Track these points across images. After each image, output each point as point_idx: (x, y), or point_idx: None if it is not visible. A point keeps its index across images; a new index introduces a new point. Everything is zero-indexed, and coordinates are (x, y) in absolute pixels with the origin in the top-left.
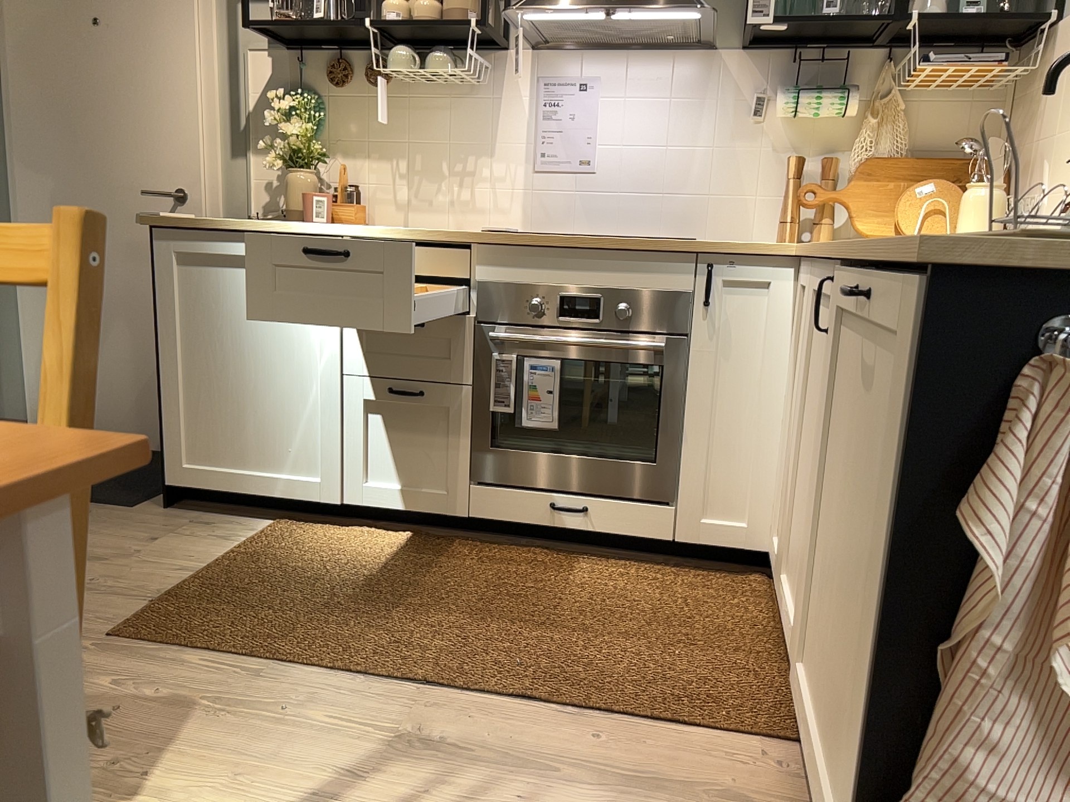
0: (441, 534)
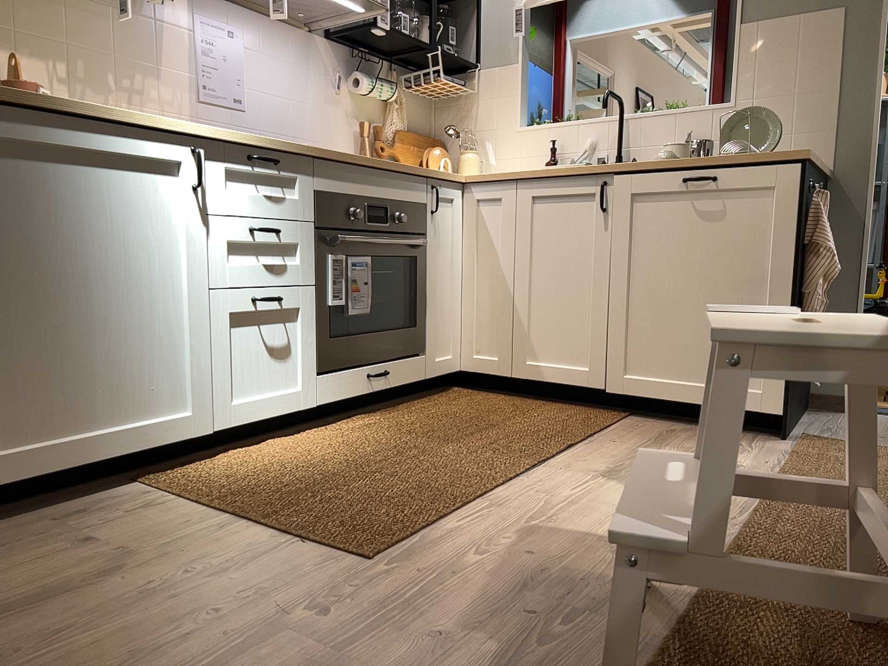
0: (276, 435)
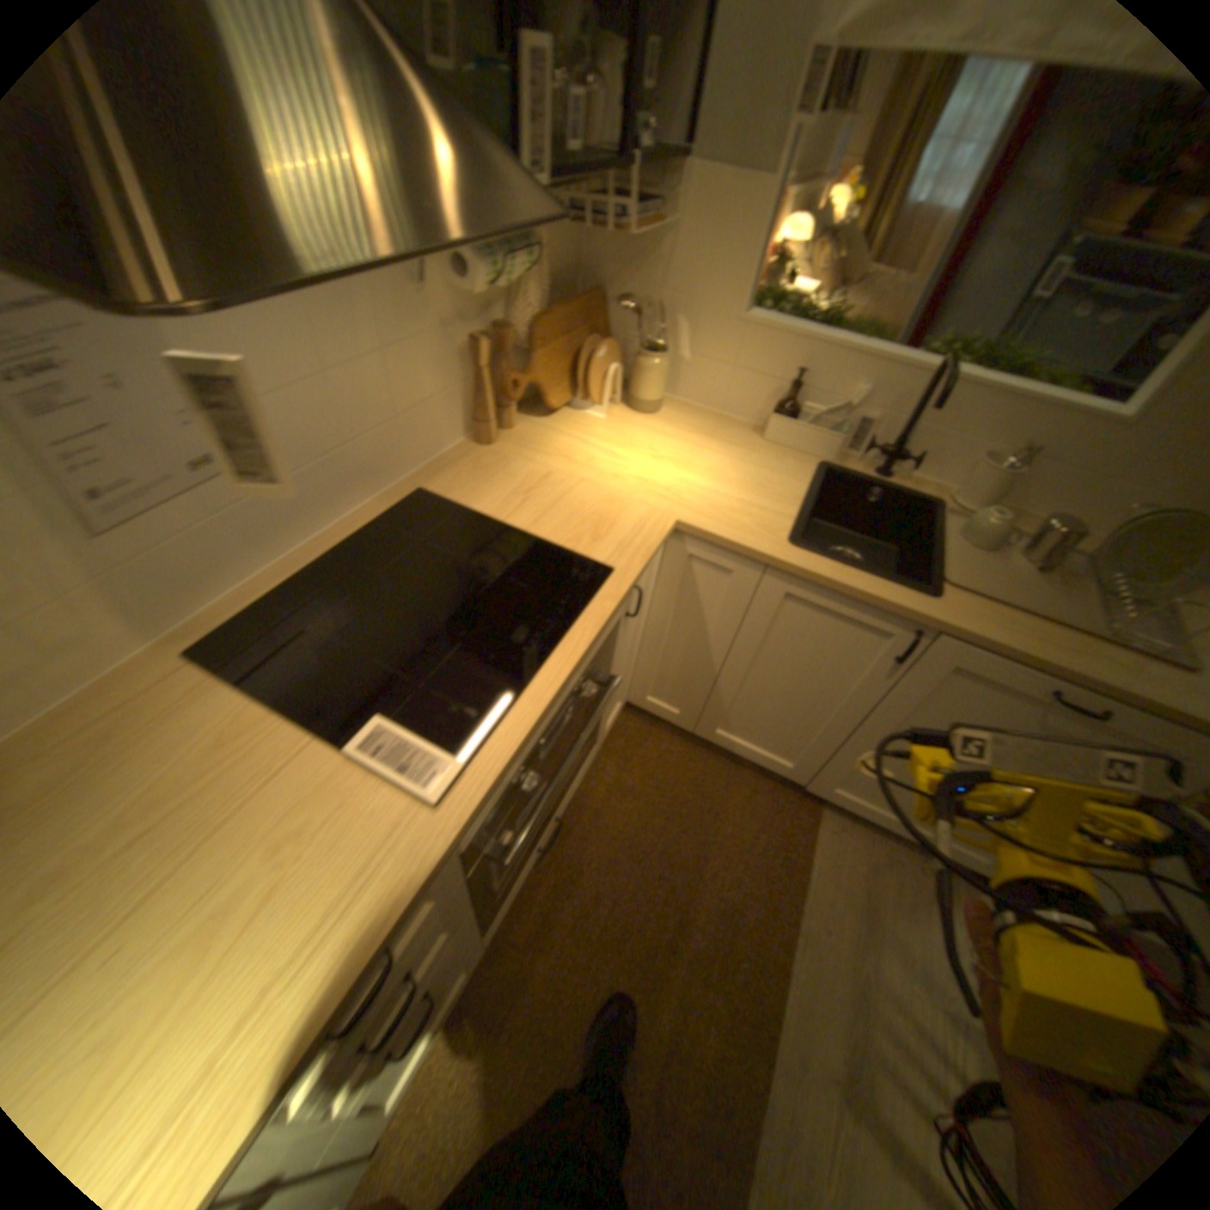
0: None
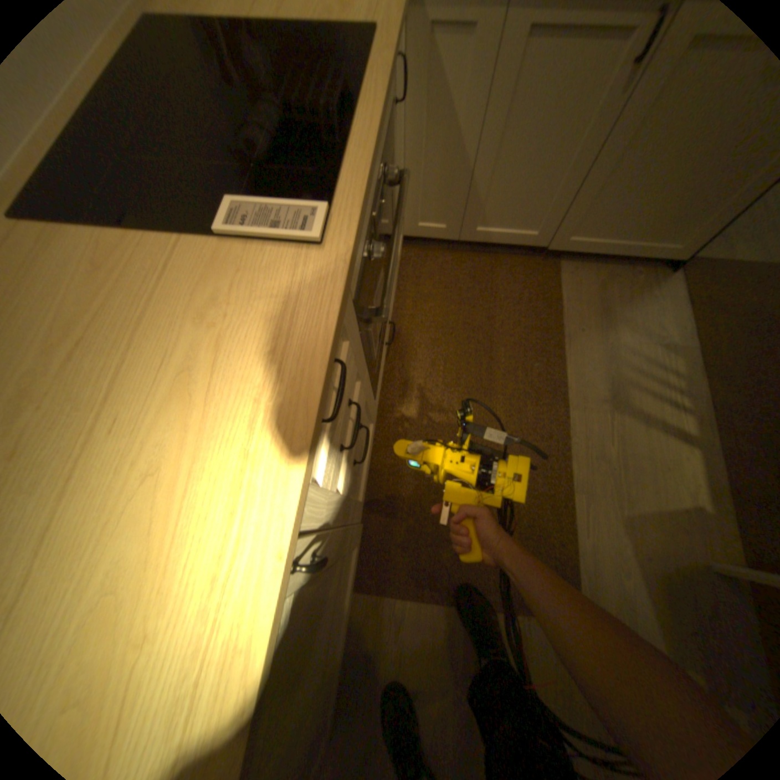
0: None
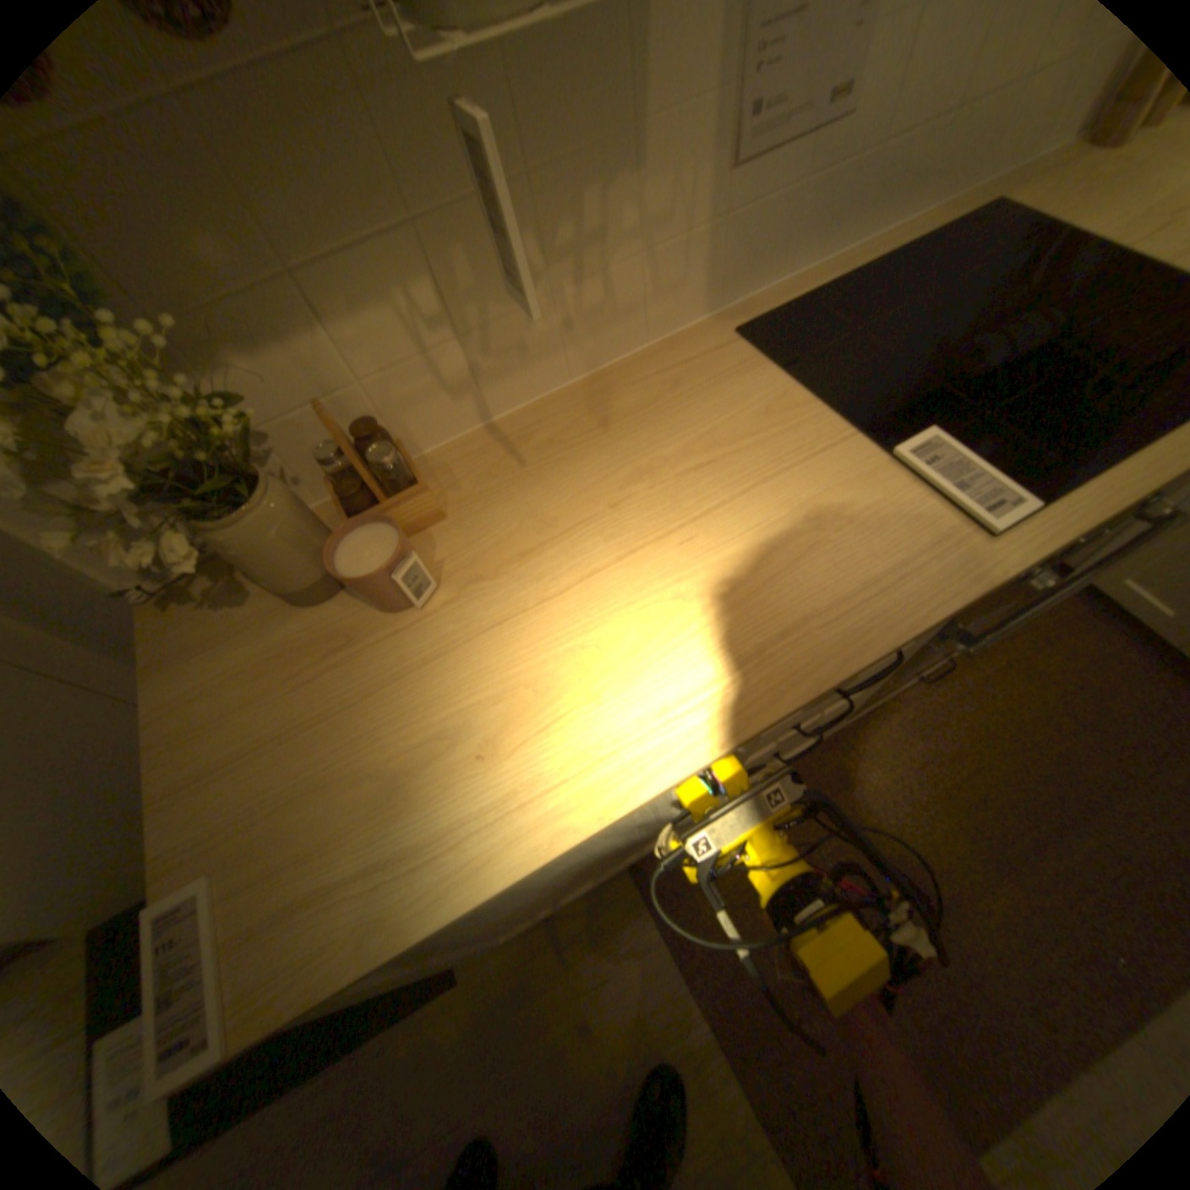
0: None
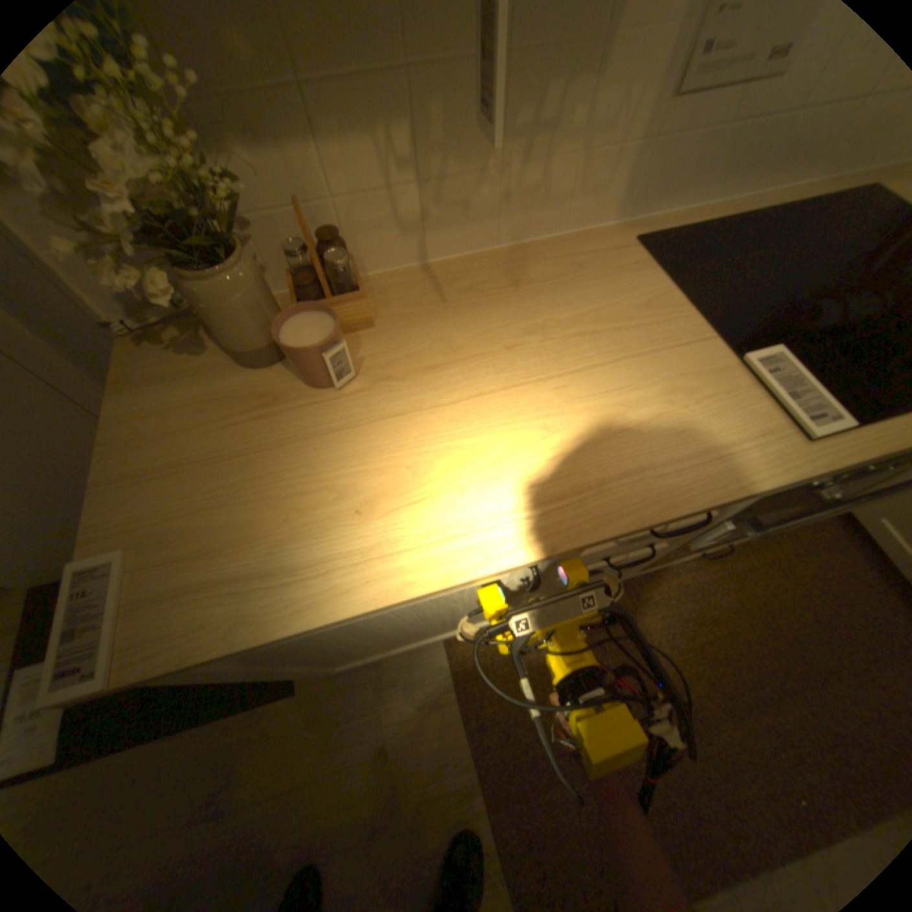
0: None
